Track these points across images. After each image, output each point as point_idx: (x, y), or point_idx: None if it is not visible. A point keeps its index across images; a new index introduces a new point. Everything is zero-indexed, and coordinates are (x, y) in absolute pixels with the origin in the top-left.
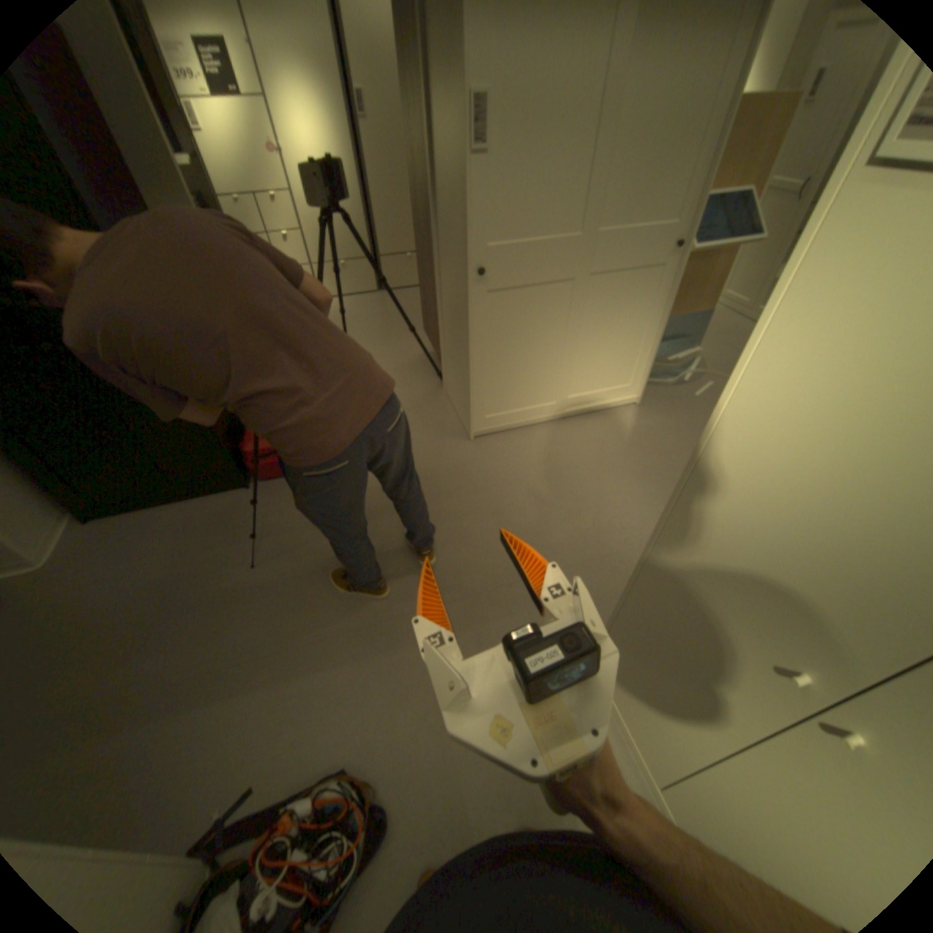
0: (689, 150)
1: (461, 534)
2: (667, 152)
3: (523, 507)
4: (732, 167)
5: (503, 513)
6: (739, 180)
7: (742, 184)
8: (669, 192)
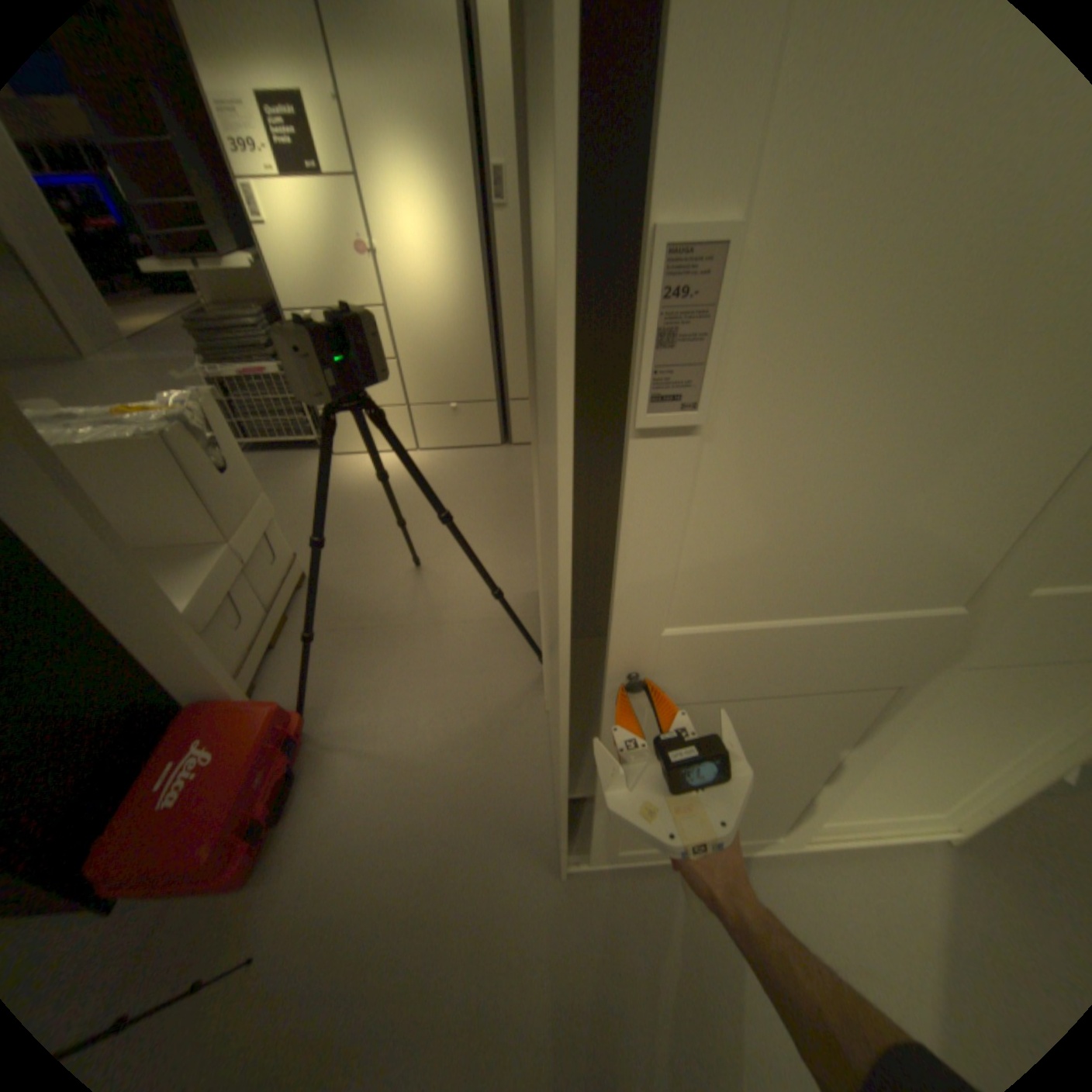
0: None
1: None
2: None
3: None
4: None
5: None
6: None
7: None
8: None
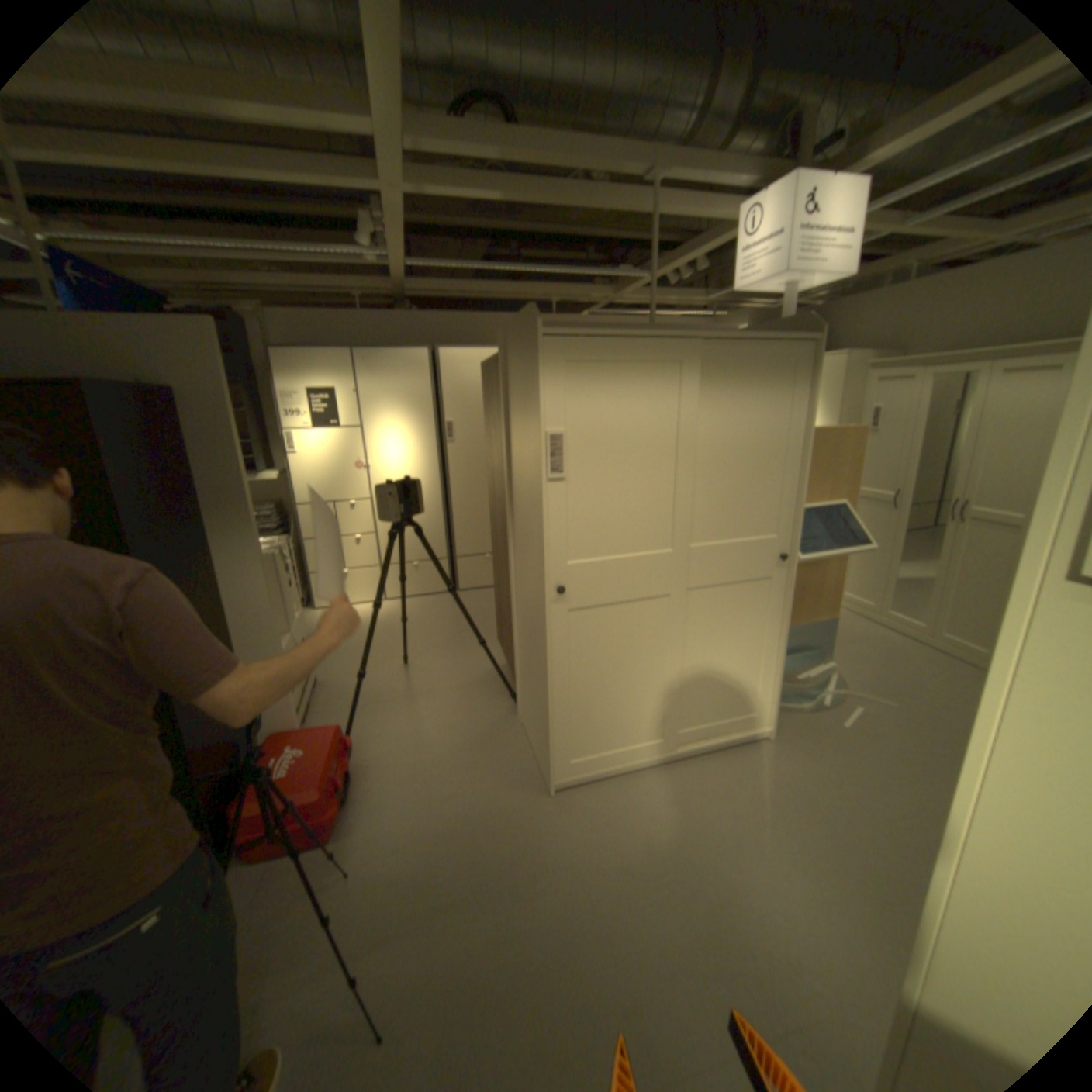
0: (772, 475)
1: (531, 979)
2: (750, 477)
3: (630, 922)
4: (819, 484)
5: (599, 935)
6: (829, 495)
7: (833, 499)
8: (760, 510)
